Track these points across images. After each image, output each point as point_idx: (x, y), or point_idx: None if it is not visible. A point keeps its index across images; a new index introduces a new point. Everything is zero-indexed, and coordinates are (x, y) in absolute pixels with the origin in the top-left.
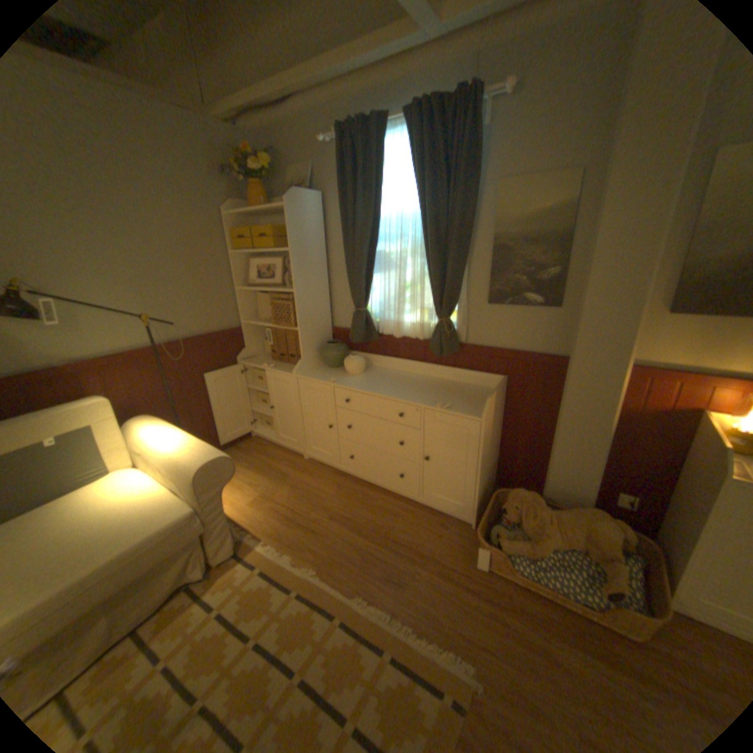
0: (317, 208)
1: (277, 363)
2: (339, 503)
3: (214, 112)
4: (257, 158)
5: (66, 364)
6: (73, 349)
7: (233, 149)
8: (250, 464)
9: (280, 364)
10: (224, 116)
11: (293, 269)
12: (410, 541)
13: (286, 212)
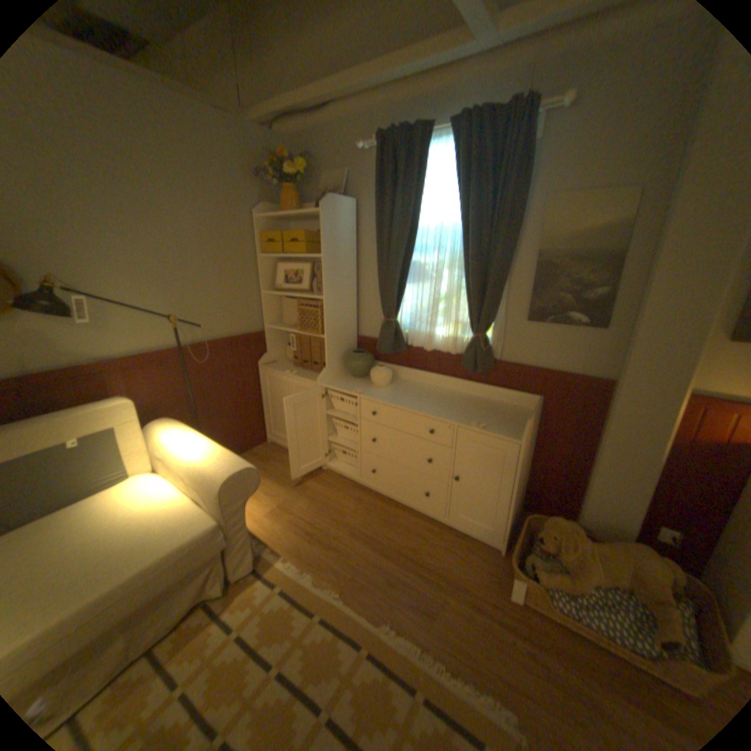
0: (351, 215)
1: (300, 370)
2: (360, 519)
3: (250, 116)
4: (293, 163)
5: (92, 363)
6: (99, 349)
7: (268, 153)
8: (266, 473)
9: (302, 371)
10: (260, 121)
11: (324, 276)
12: (436, 565)
13: (322, 218)
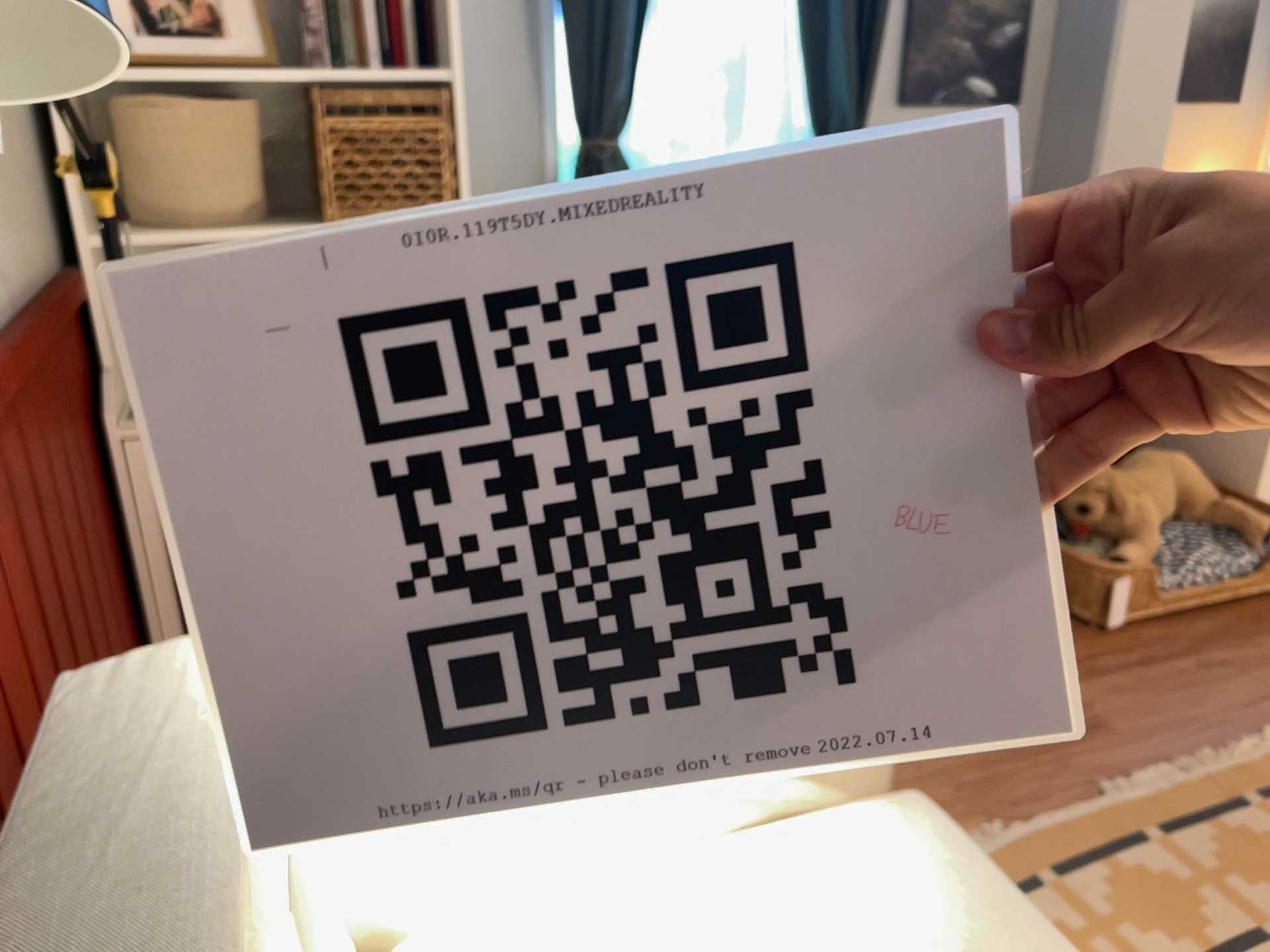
0: None
1: None
2: None
3: None
4: None
5: None
6: None
7: None
8: None
9: None
10: None
11: None
12: None
13: None
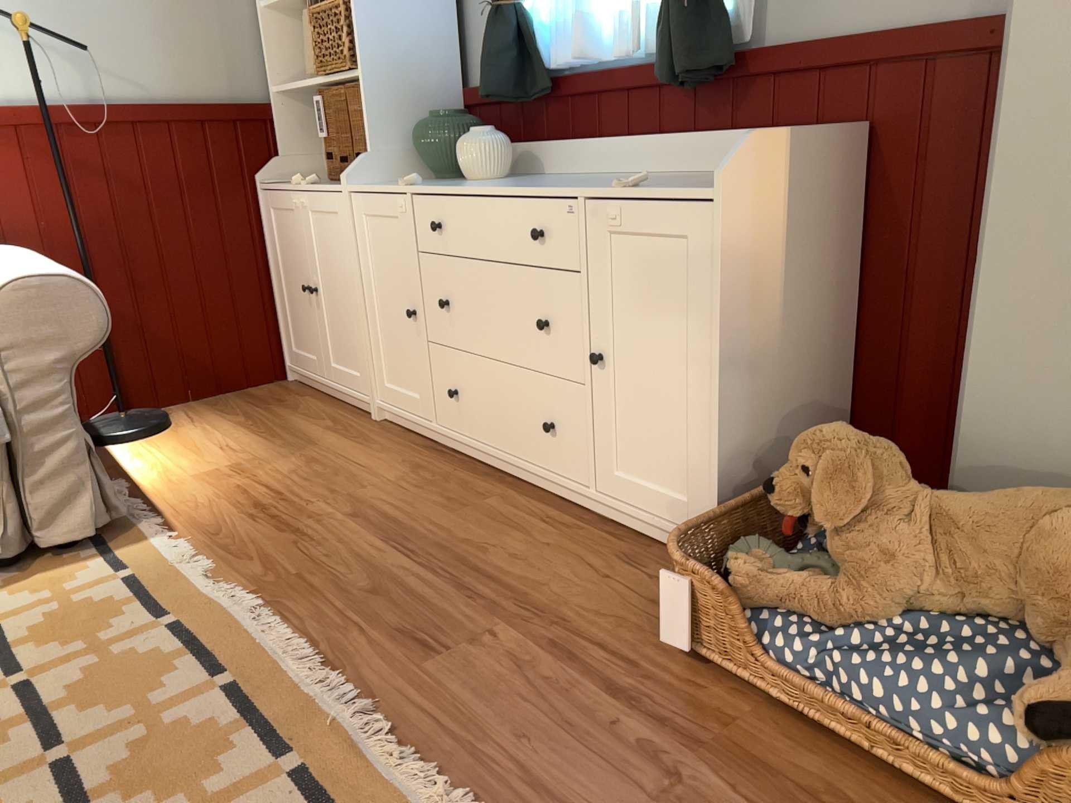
0: None
1: (334, 184)
2: (395, 493)
3: None
4: None
5: None
6: None
7: None
8: (251, 420)
9: (337, 184)
10: None
11: None
12: (519, 573)
13: None
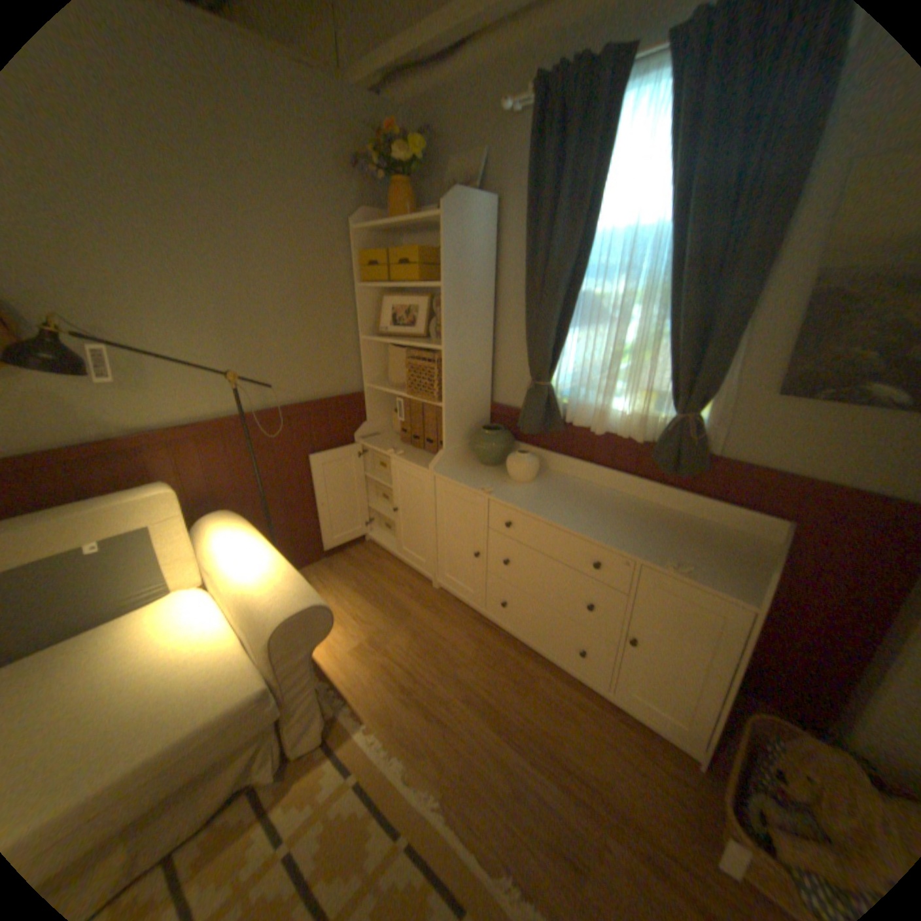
0: (489, 220)
1: (408, 448)
2: (480, 674)
3: (351, 78)
4: (407, 142)
5: (127, 435)
6: (137, 415)
7: (373, 131)
8: (359, 585)
9: (411, 450)
10: (365, 85)
11: (444, 314)
12: (593, 772)
13: (443, 225)
